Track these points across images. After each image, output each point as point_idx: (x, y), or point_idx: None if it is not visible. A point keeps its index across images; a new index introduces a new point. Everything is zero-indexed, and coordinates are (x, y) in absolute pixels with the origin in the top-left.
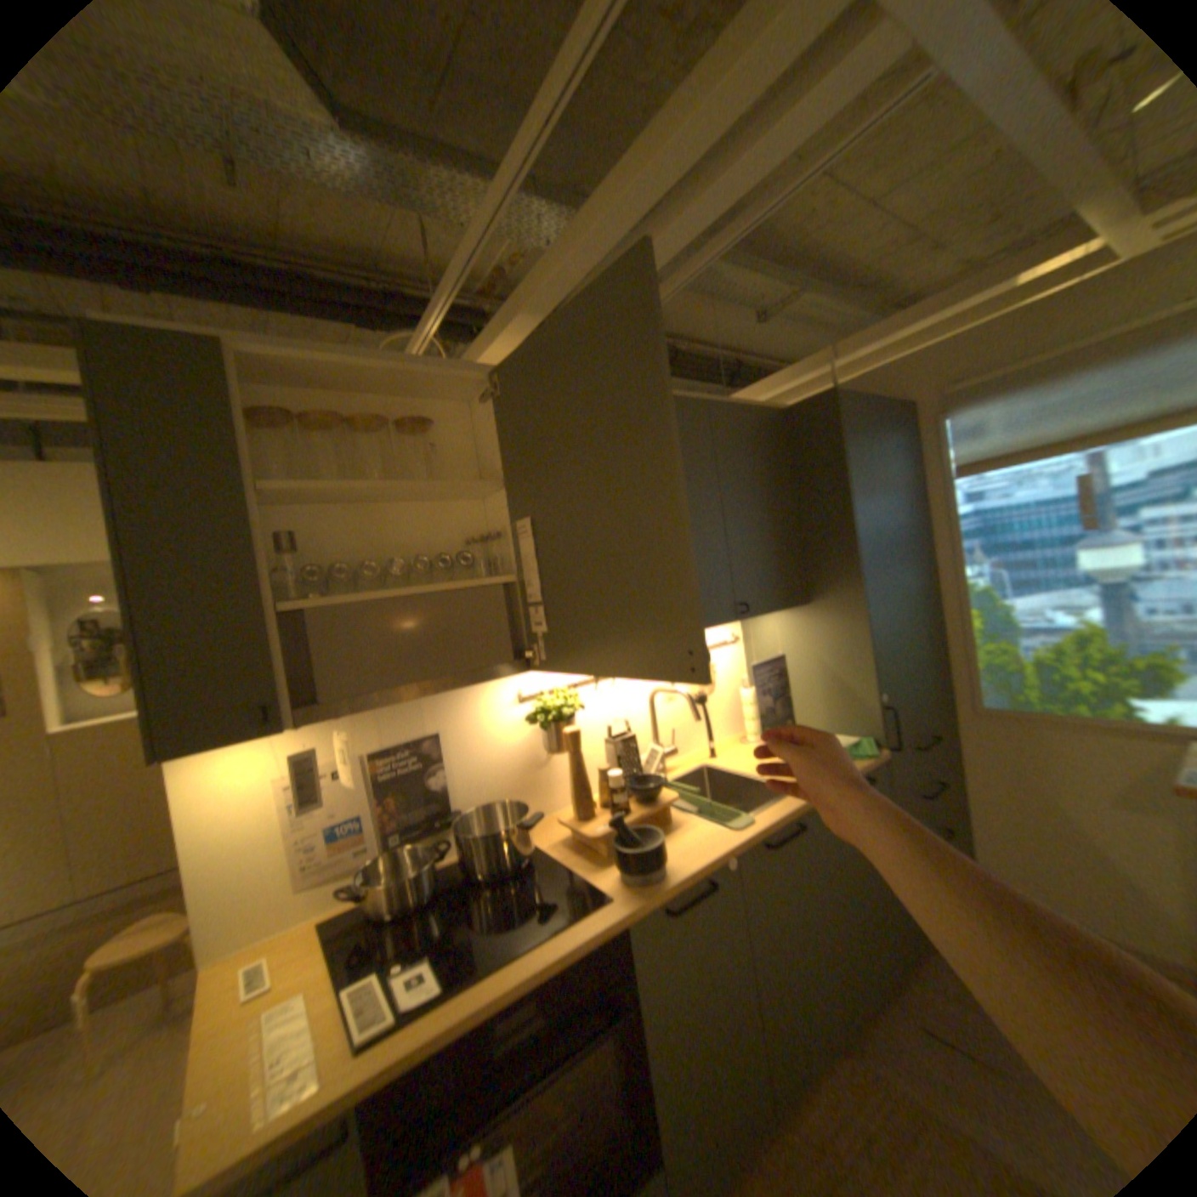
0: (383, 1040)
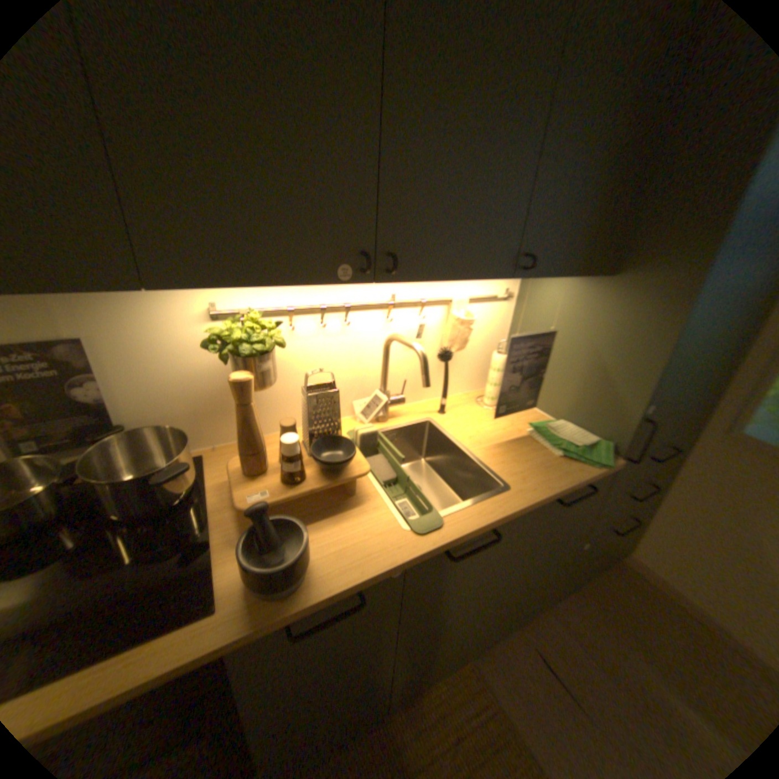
0: None
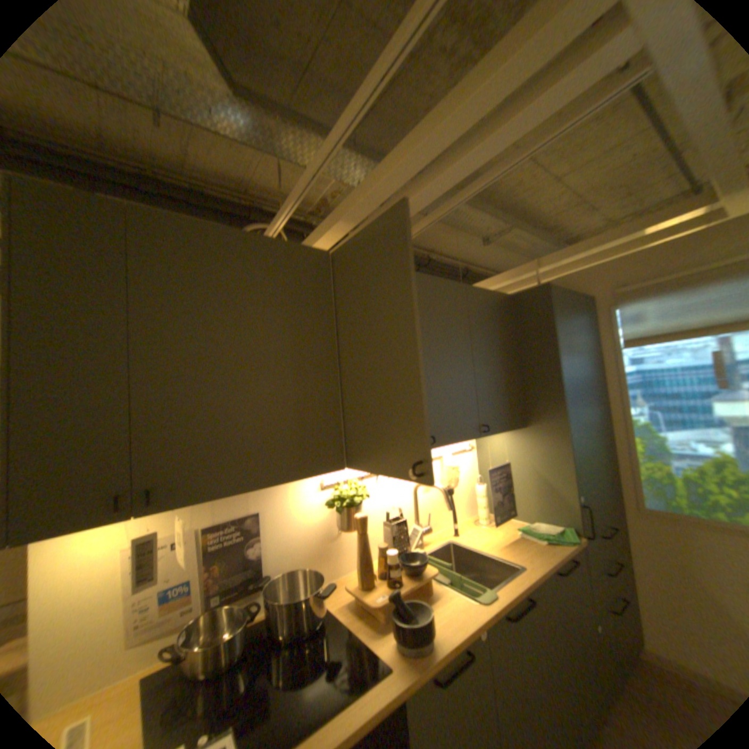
0: None
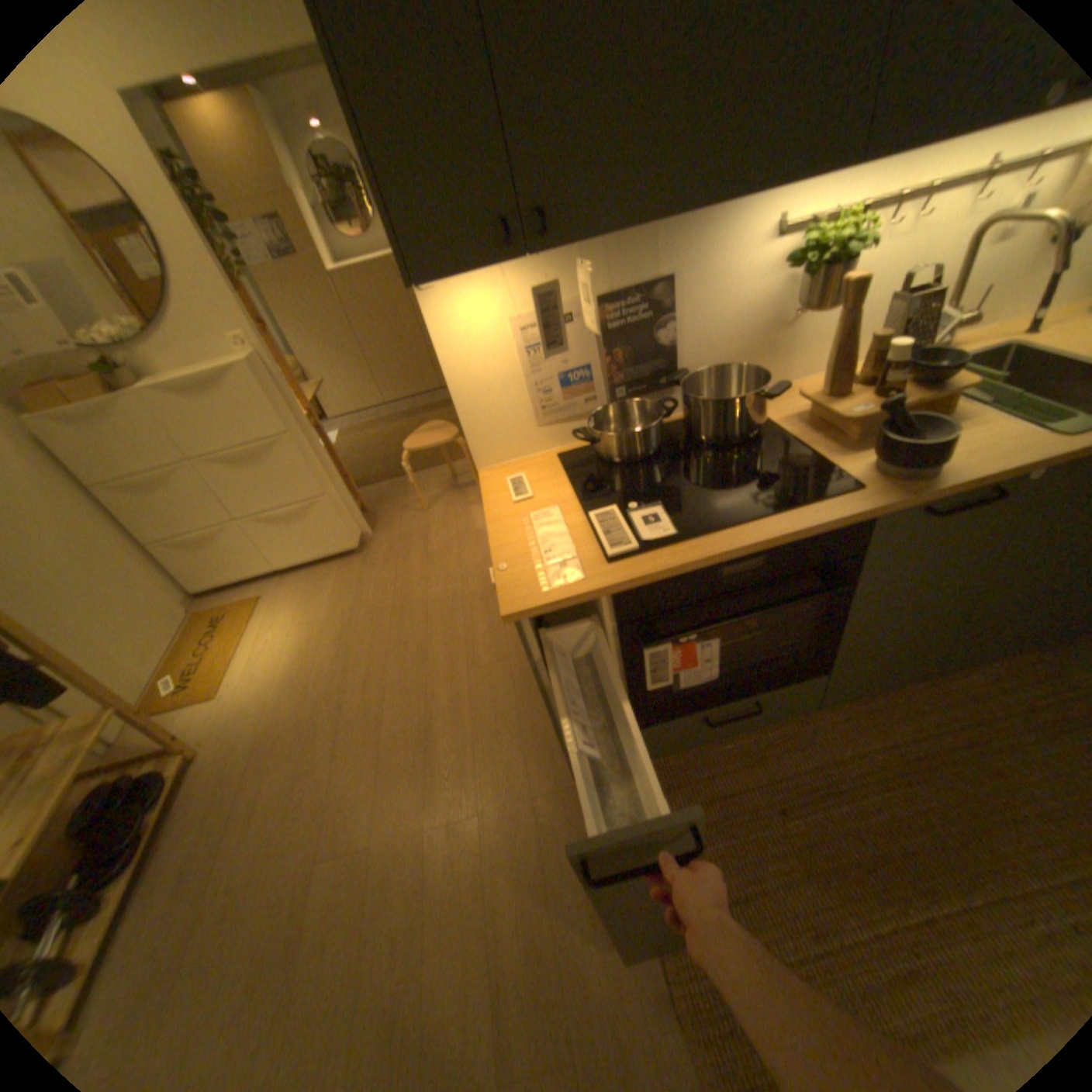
0: (629, 558)
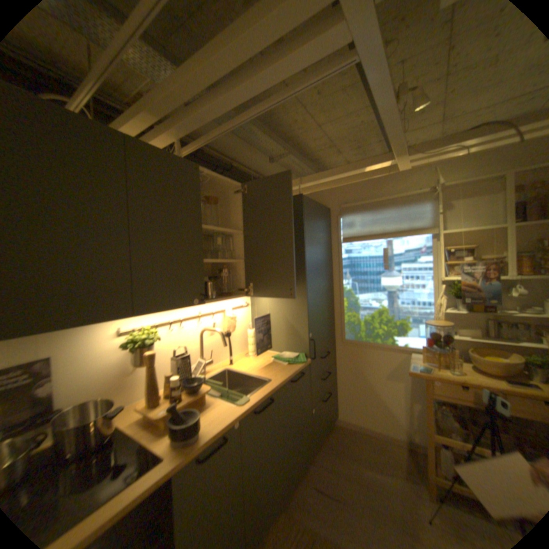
0: None
